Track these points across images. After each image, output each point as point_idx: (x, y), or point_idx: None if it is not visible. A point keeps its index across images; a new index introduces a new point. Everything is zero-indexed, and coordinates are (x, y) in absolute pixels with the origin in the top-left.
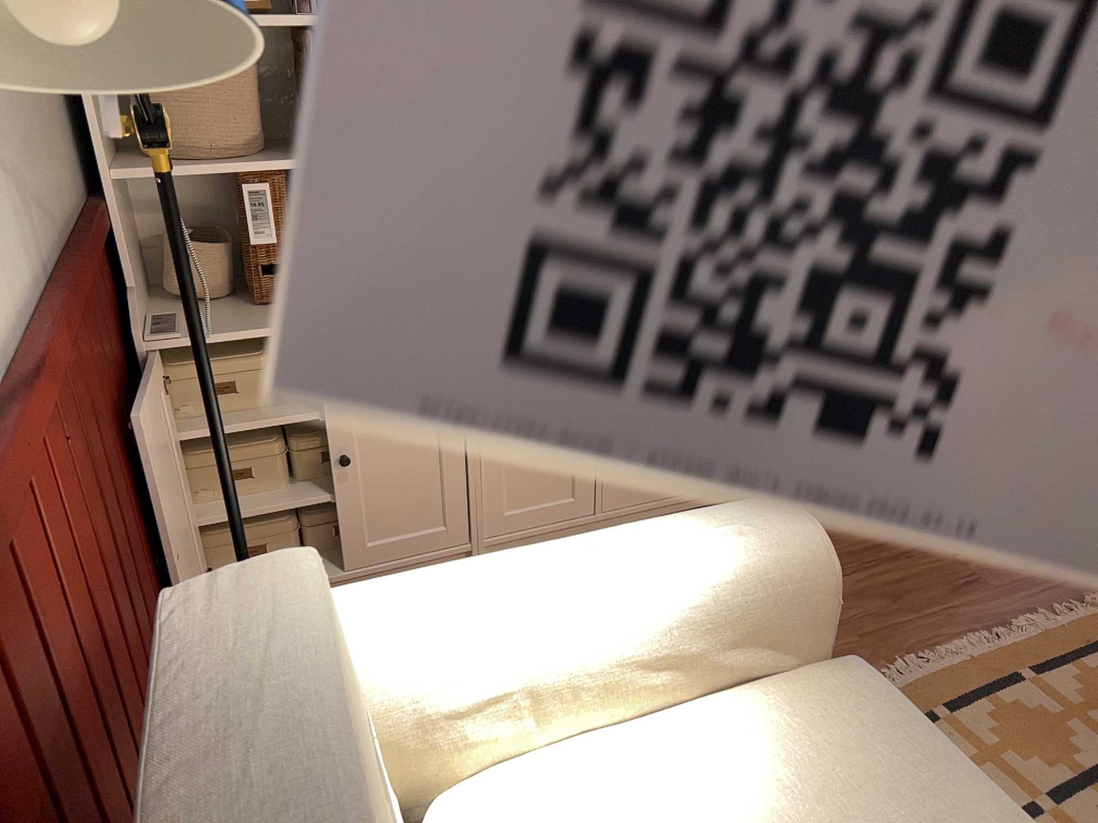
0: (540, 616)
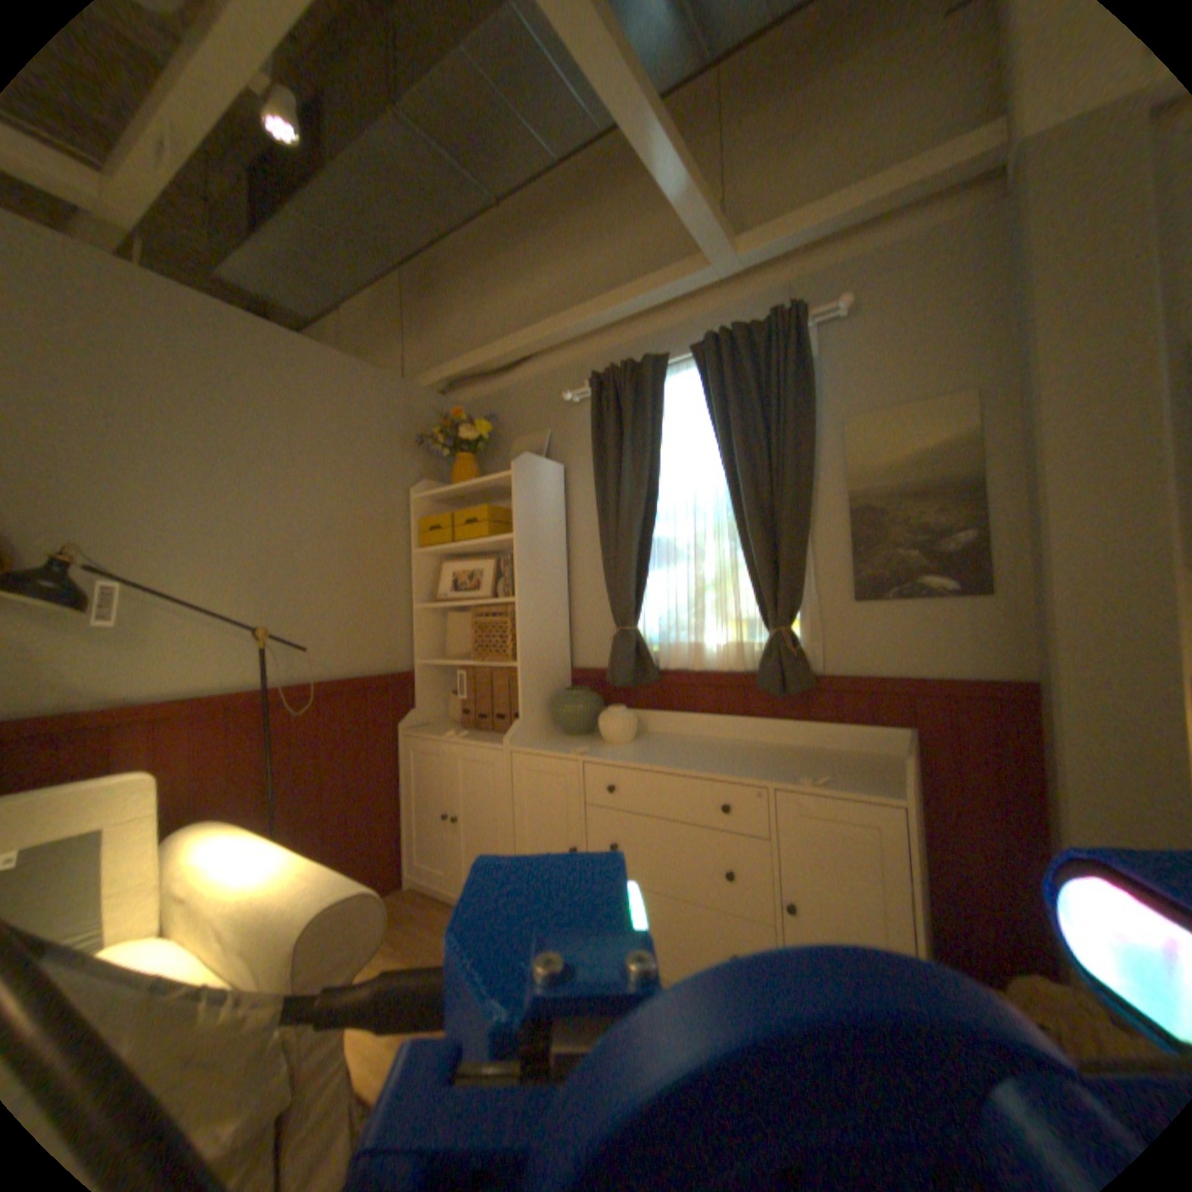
0: (220, 870)
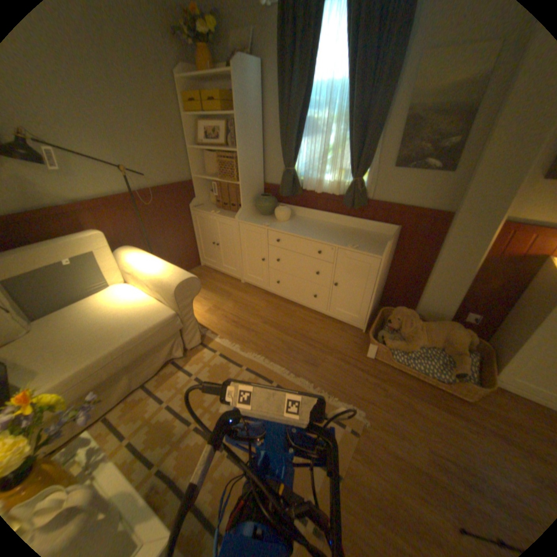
0: (139, 265)
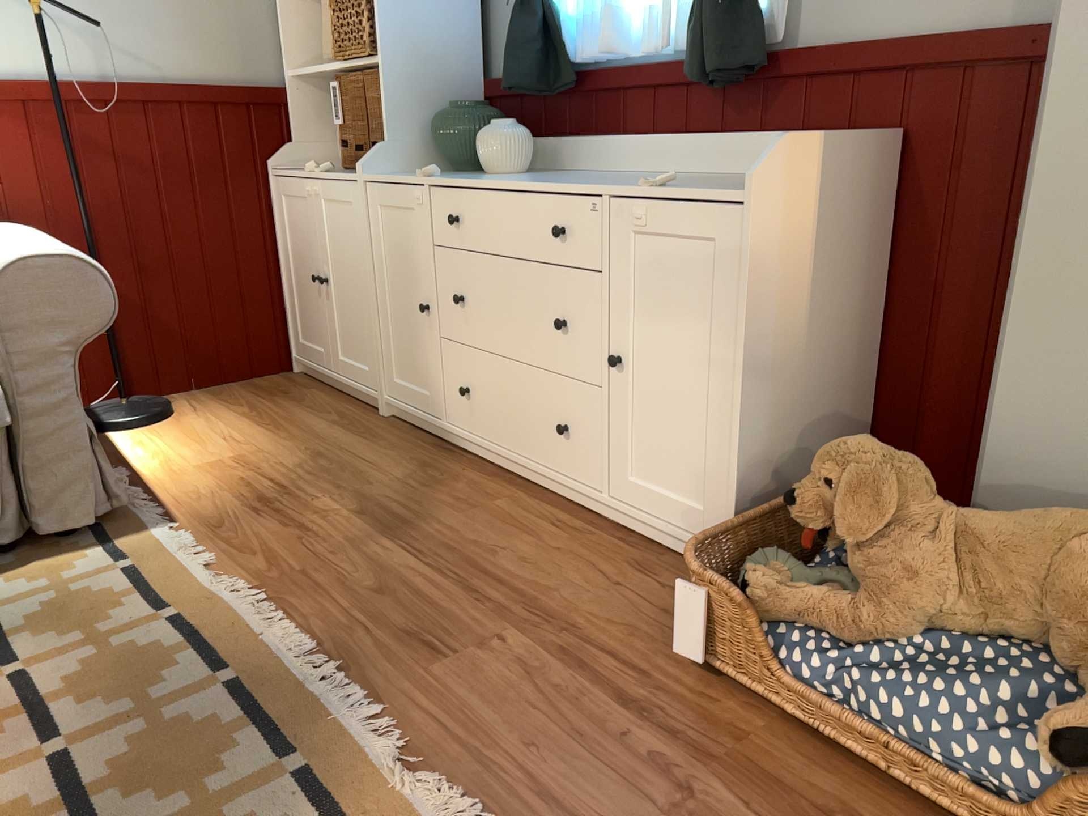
0: None
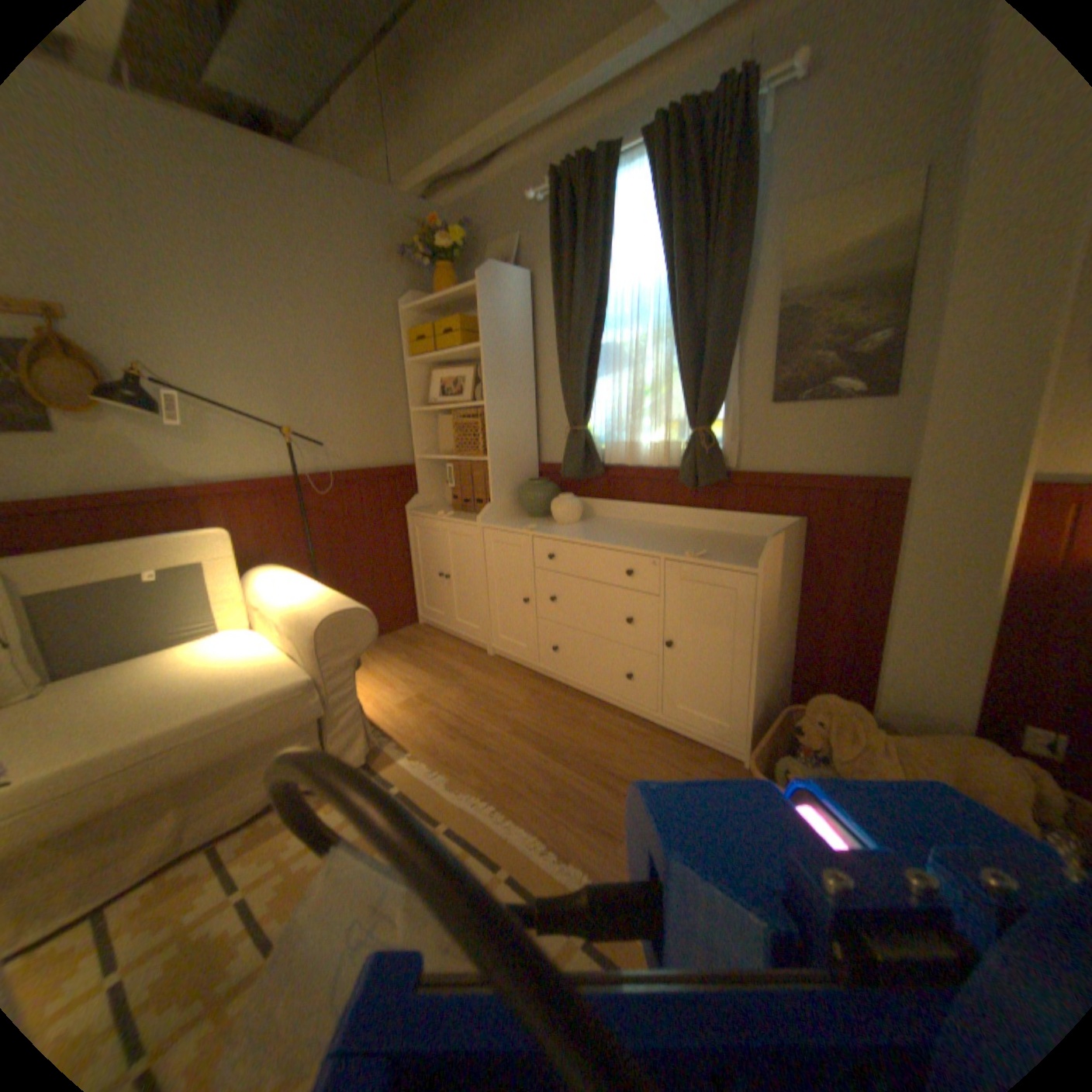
0: (274, 591)
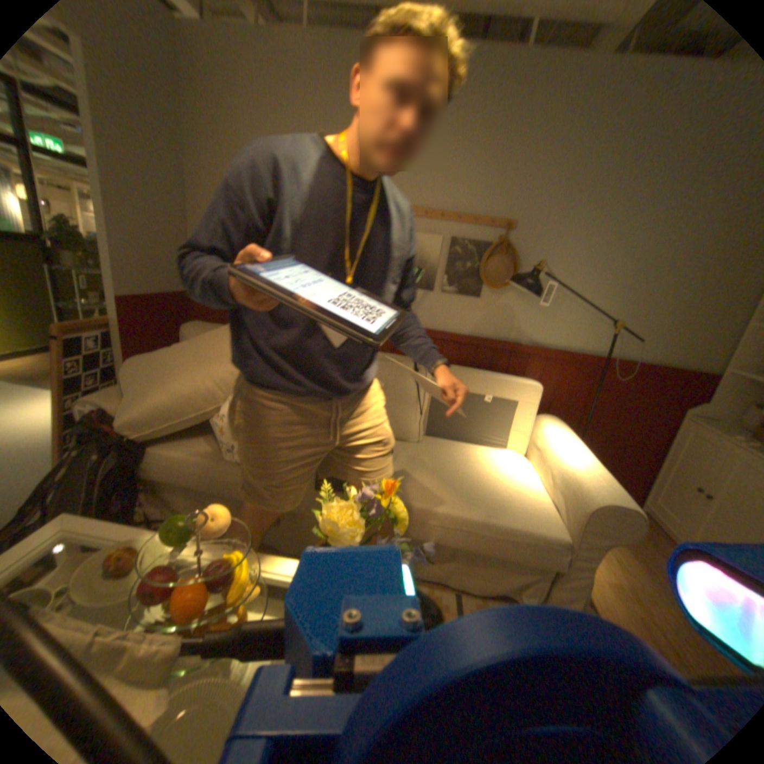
0: (560, 448)
